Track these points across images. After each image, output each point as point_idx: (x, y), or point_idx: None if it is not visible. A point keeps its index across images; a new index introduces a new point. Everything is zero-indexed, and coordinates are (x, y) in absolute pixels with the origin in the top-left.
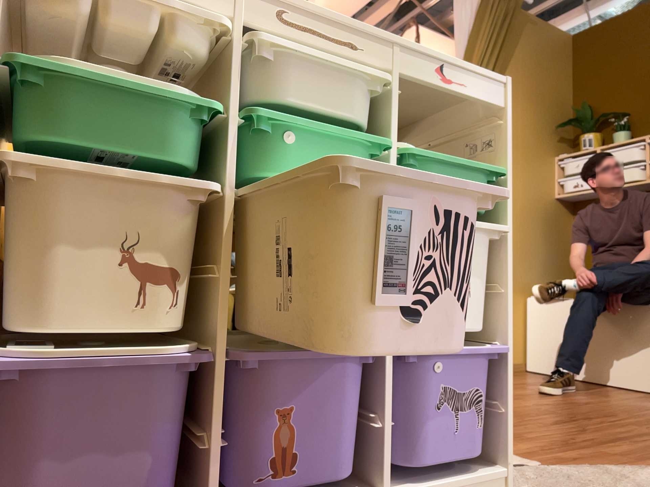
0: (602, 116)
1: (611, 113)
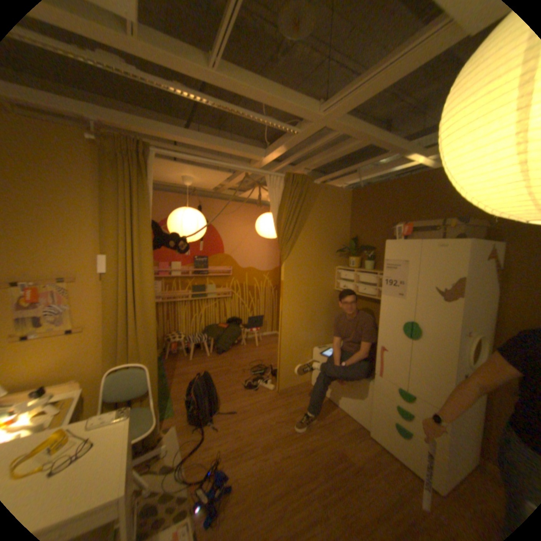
0: (364, 247)
1: (370, 244)
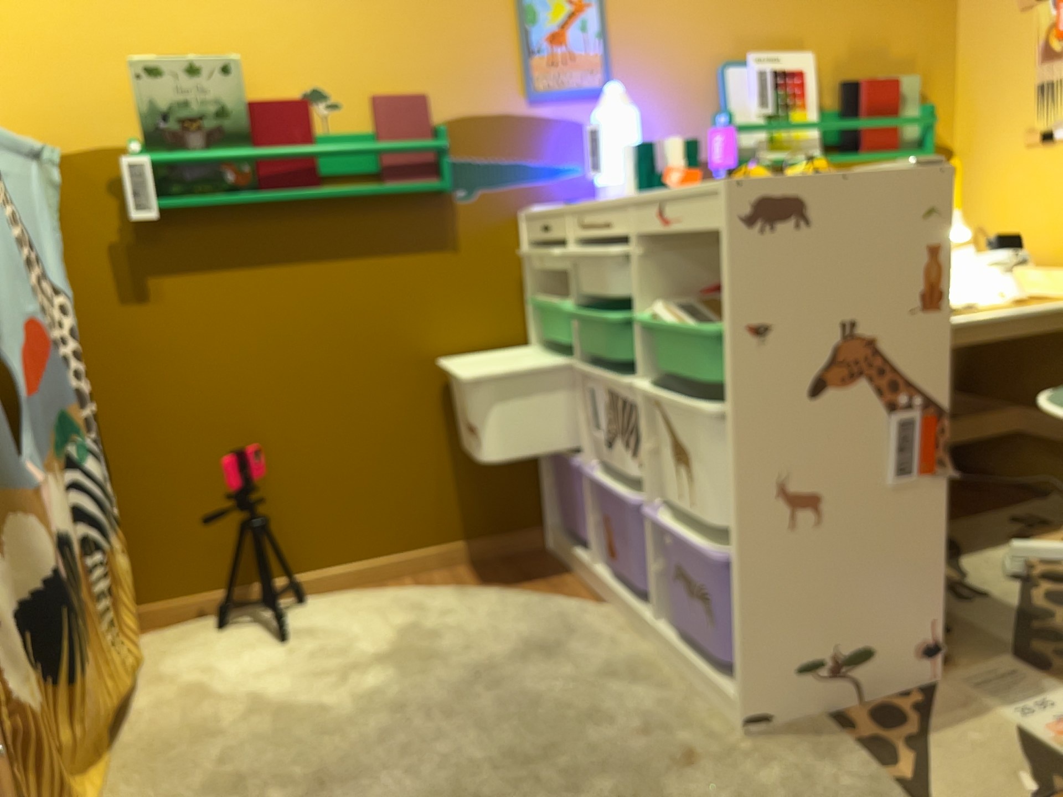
0: None
1: None
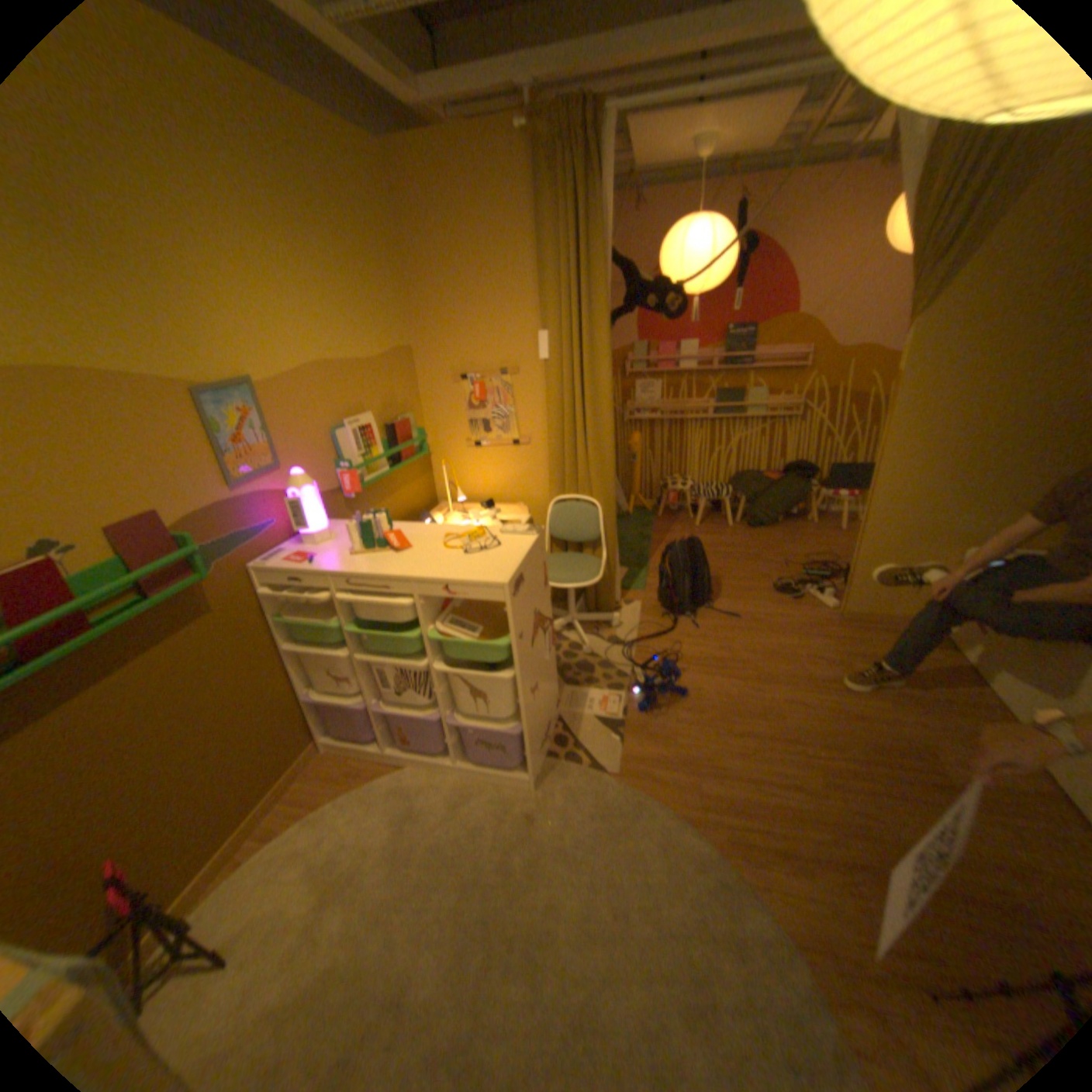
0: None
1: None
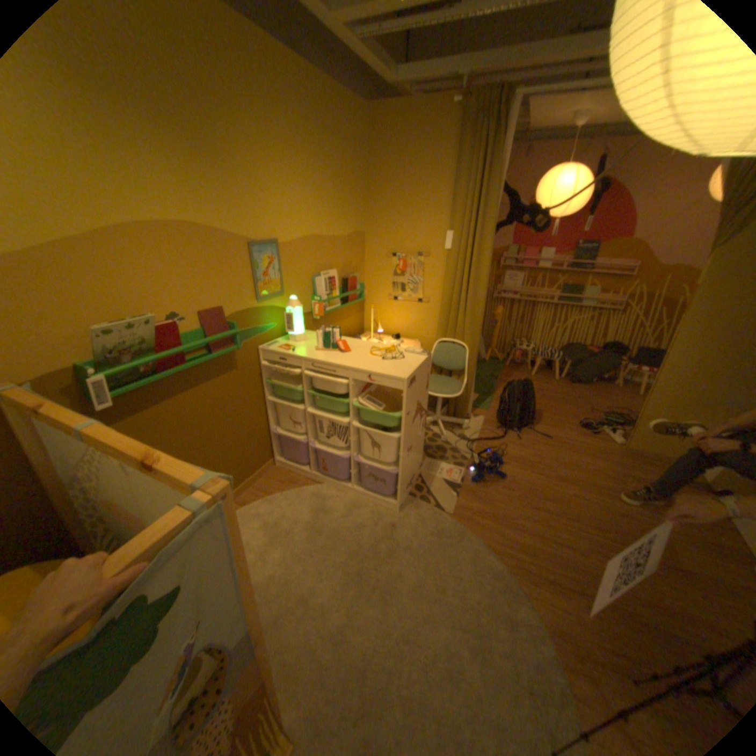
0: None
1: None
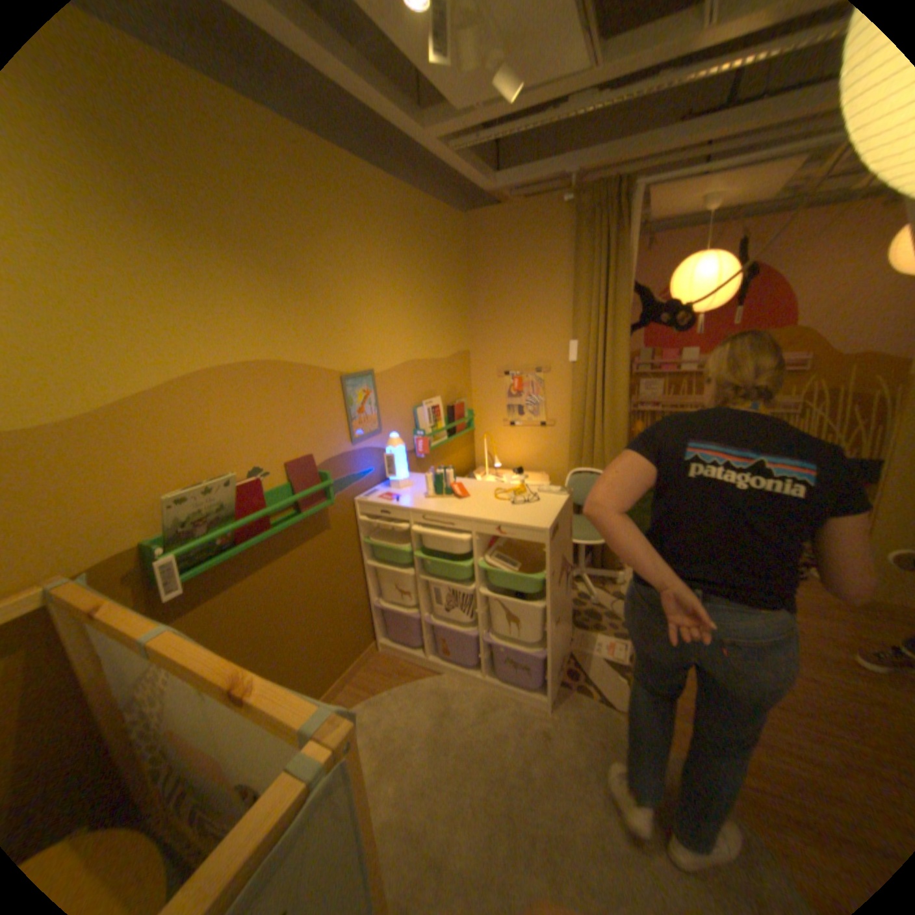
0: None
1: None
